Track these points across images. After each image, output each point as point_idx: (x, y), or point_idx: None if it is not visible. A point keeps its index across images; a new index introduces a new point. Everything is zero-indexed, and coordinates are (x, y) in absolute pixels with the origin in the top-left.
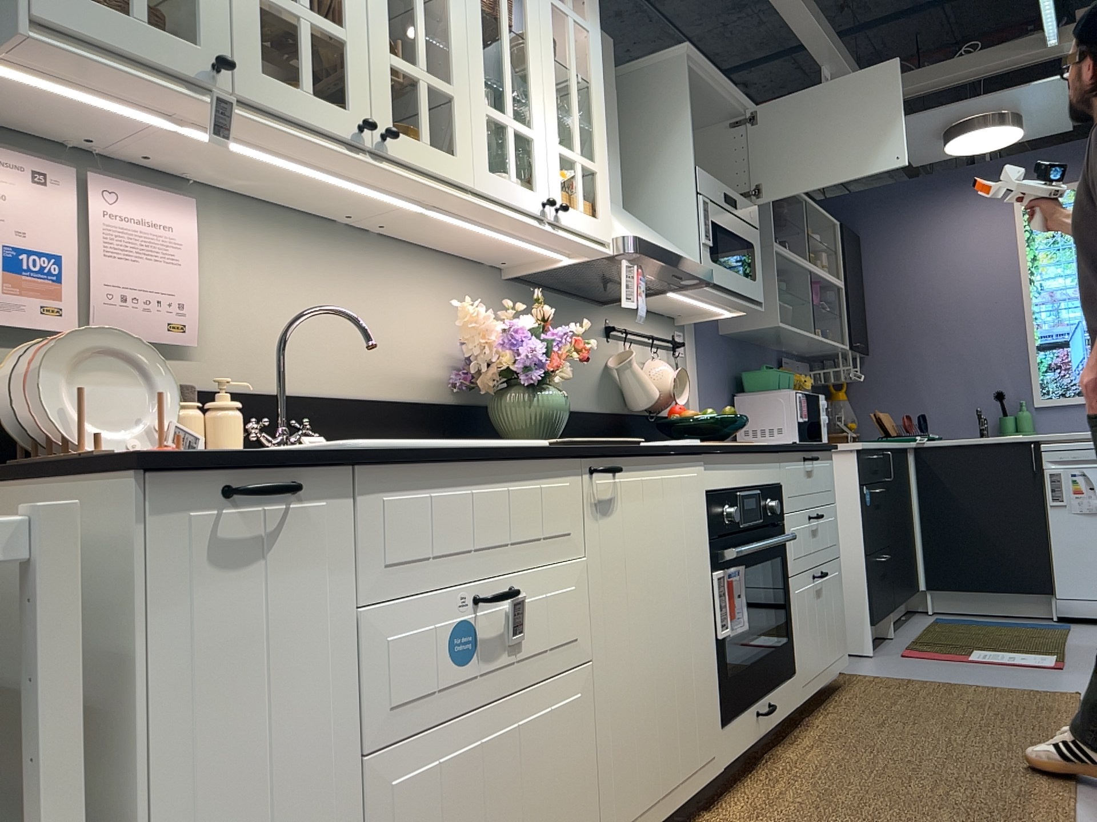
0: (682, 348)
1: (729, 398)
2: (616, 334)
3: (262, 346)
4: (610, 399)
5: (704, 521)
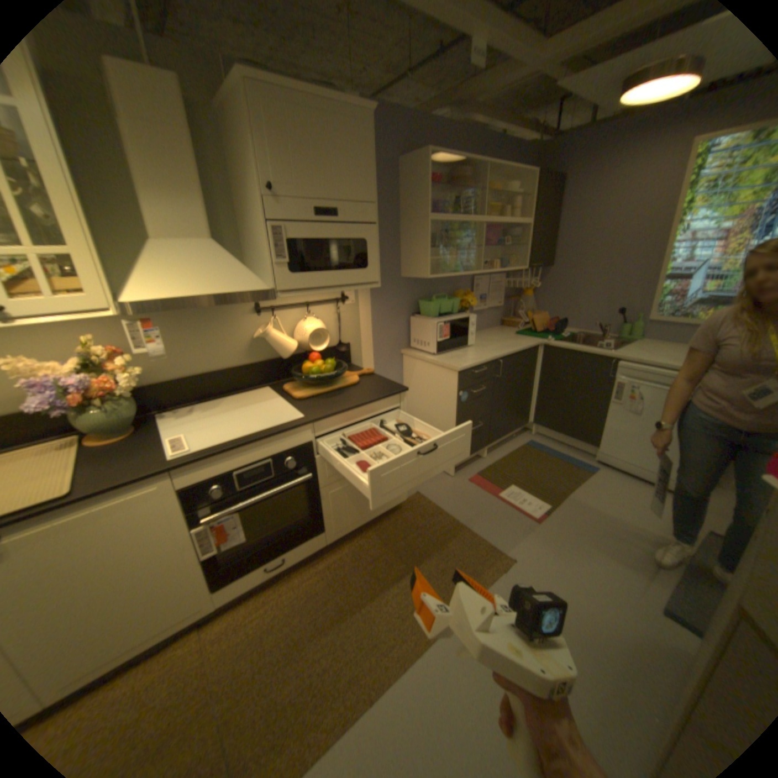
0: (349, 299)
1: (405, 318)
2: (266, 309)
3: None
4: (262, 352)
5: (171, 509)
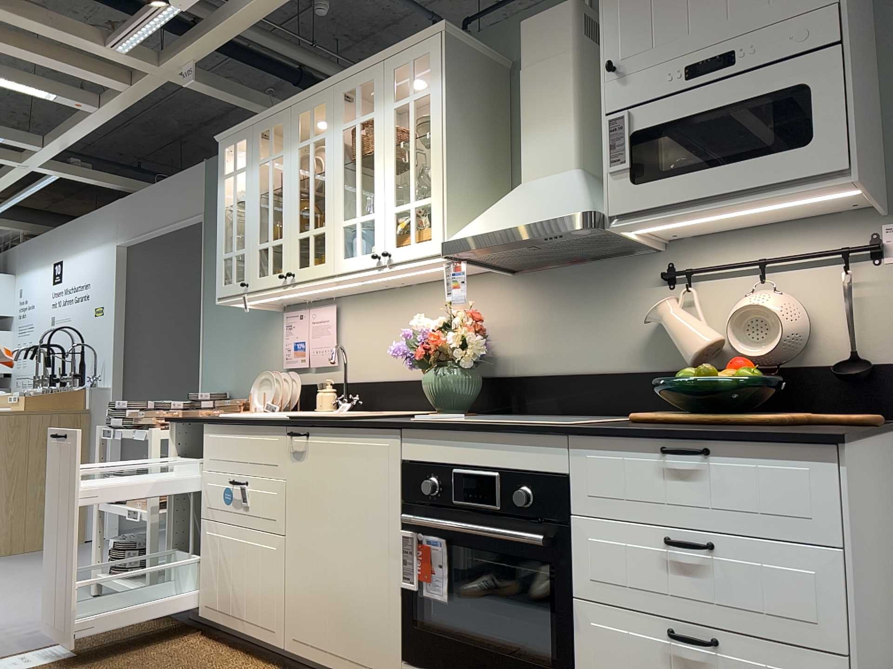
0: None
1: None
2: (684, 277)
3: (361, 360)
4: (666, 354)
5: (392, 484)
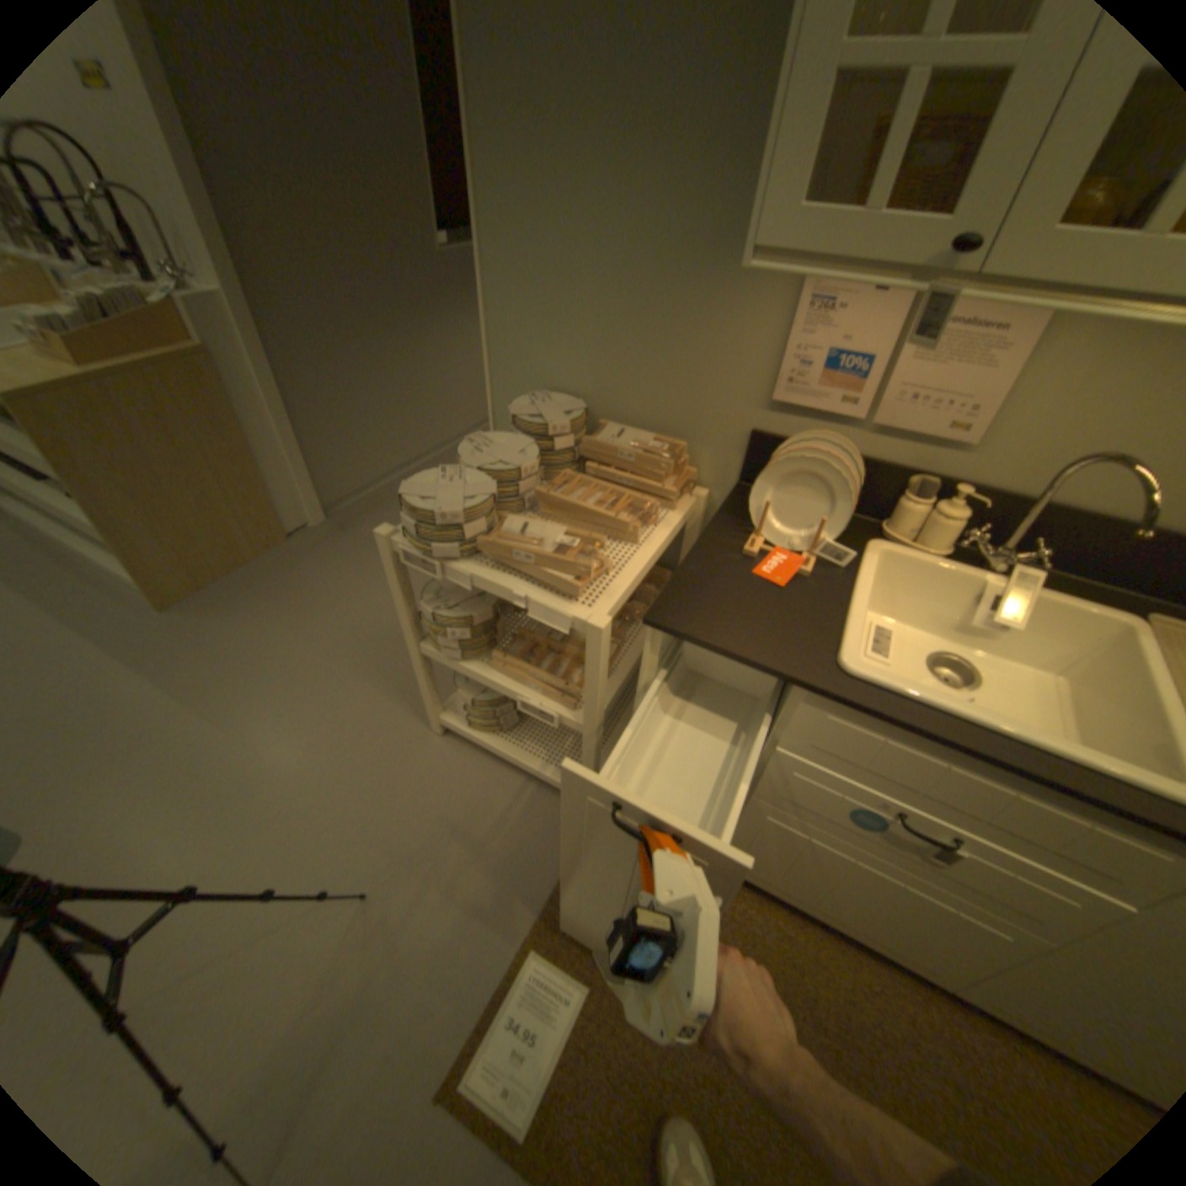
0: None
1: None
2: None
3: (1073, 452)
4: None
5: None
